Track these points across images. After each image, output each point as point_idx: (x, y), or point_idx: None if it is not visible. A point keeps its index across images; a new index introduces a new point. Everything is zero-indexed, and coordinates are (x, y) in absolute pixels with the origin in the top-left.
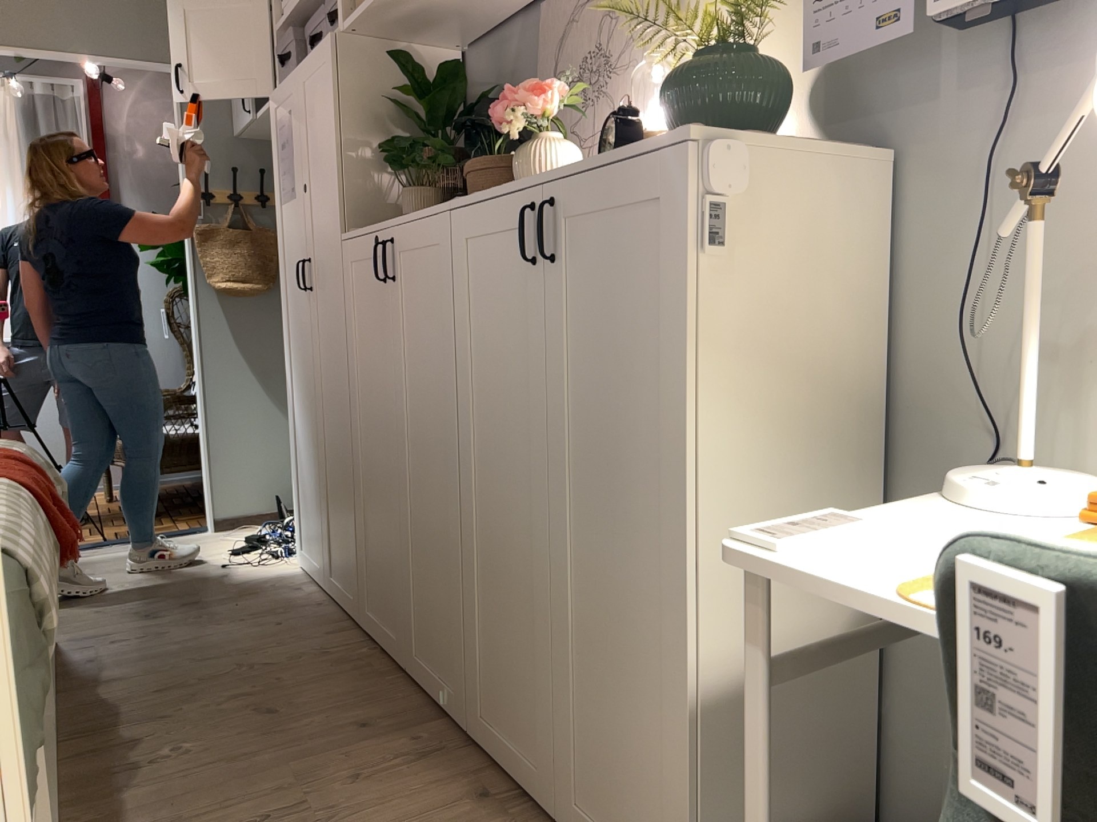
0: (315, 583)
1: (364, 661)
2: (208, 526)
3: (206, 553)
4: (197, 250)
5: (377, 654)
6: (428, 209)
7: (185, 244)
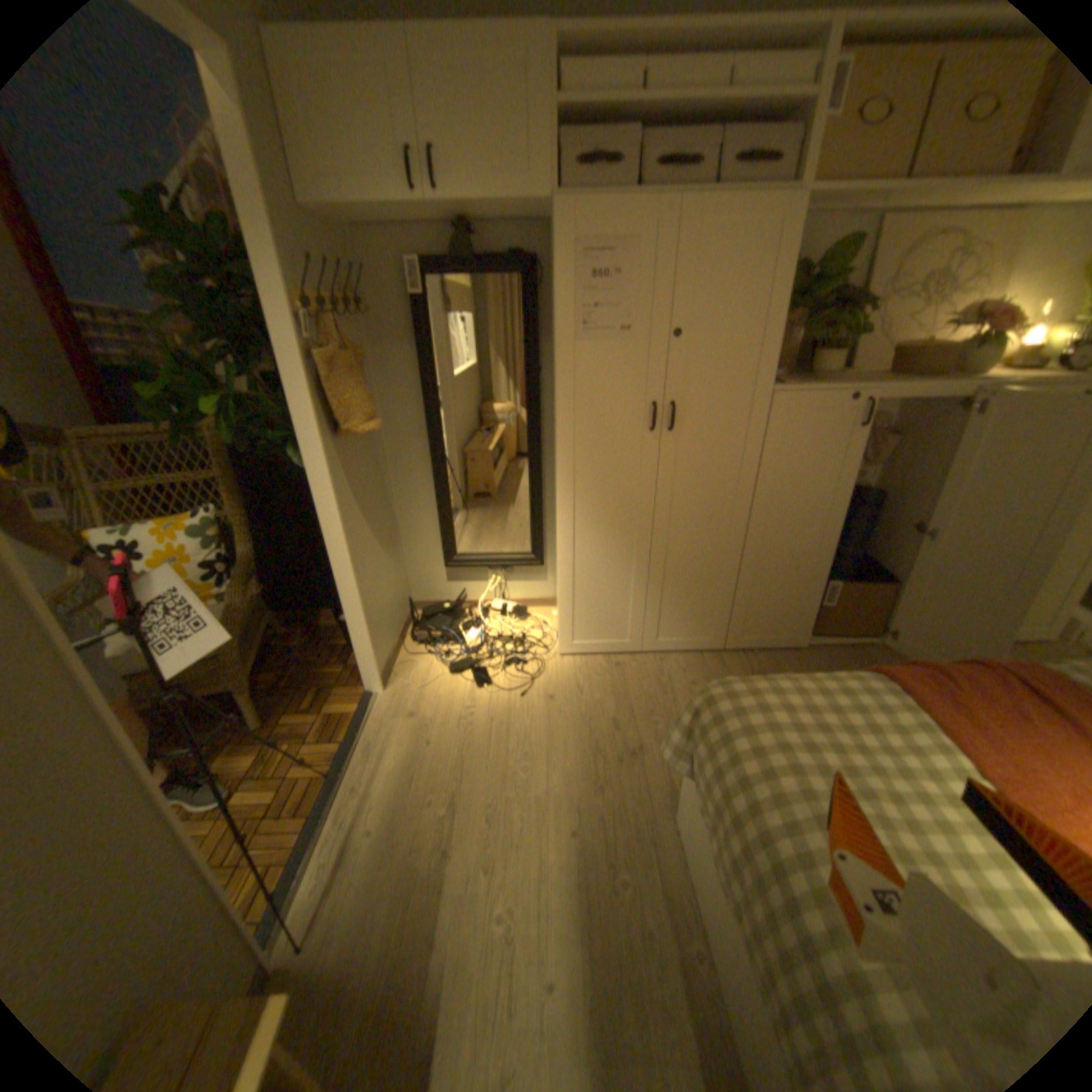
0: (609, 654)
1: (776, 659)
2: (369, 690)
3: (461, 702)
4: (312, 386)
5: (766, 653)
6: (946, 381)
7: (283, 379)
